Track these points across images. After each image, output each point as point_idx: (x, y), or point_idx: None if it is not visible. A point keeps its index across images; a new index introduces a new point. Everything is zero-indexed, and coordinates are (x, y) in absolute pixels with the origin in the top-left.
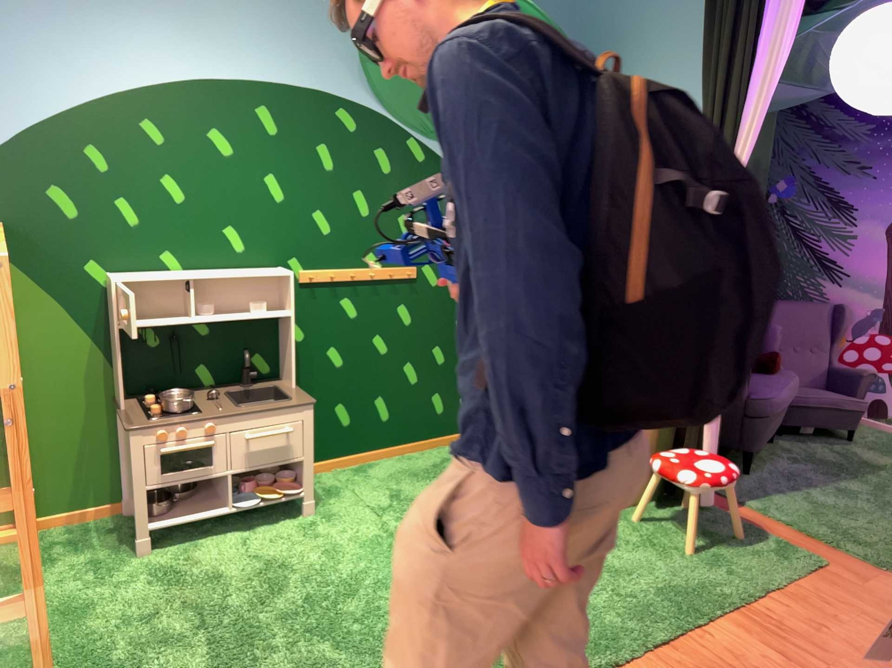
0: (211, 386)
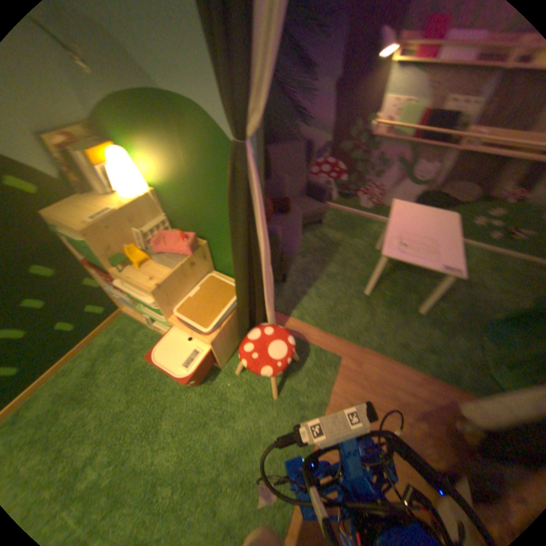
0: None
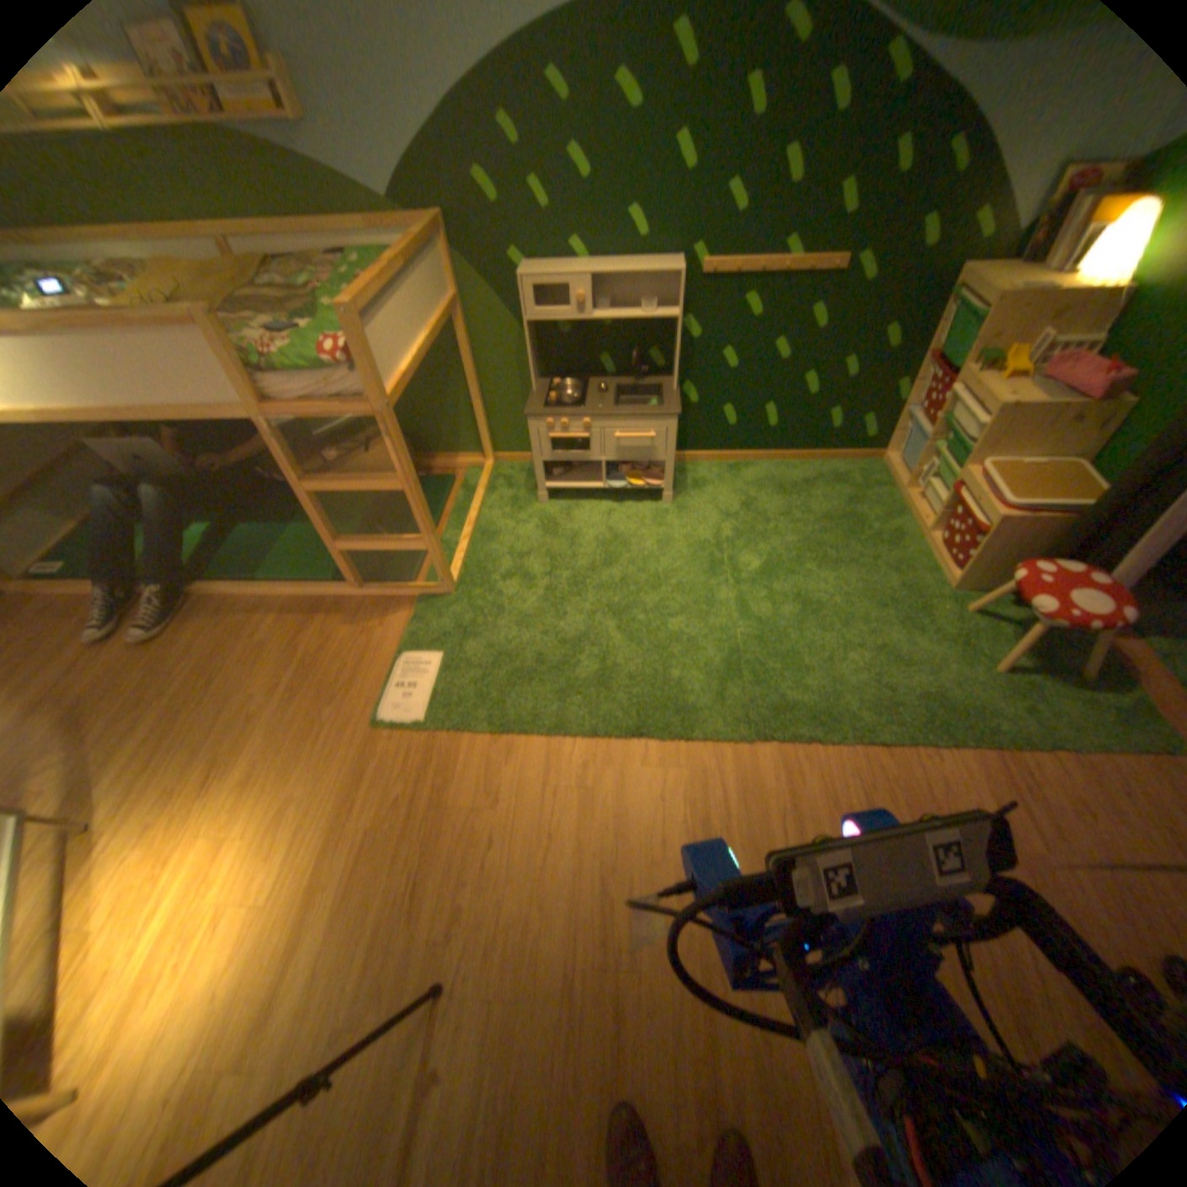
0: (607, 375)
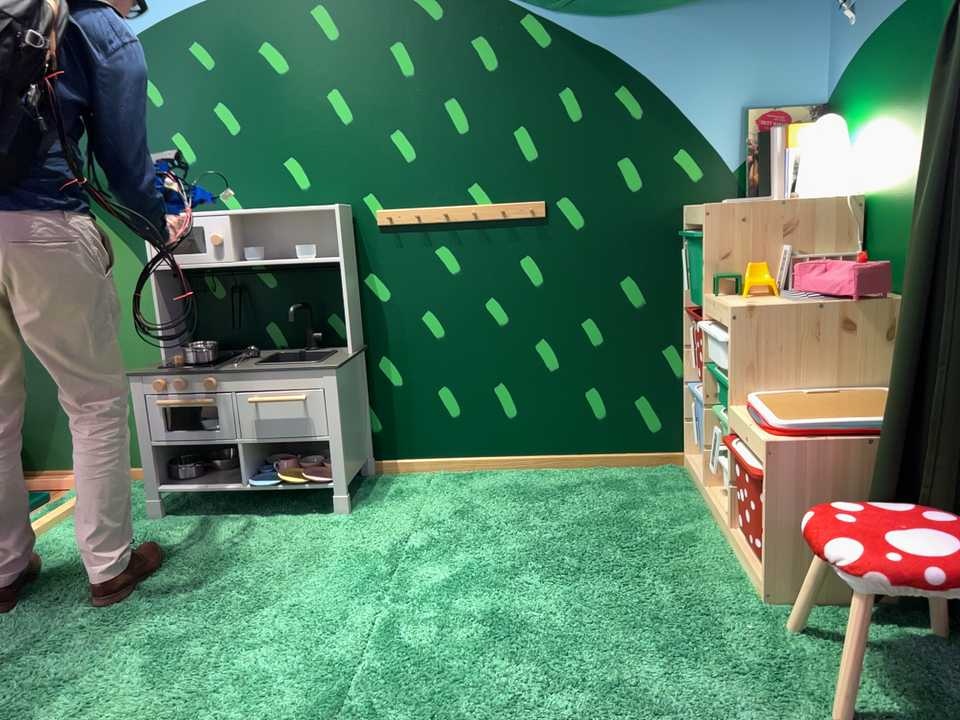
0: (277, 349)
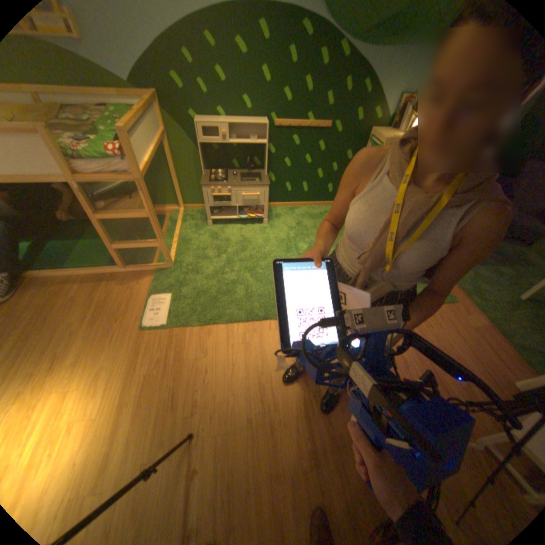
0: (236, 169)
